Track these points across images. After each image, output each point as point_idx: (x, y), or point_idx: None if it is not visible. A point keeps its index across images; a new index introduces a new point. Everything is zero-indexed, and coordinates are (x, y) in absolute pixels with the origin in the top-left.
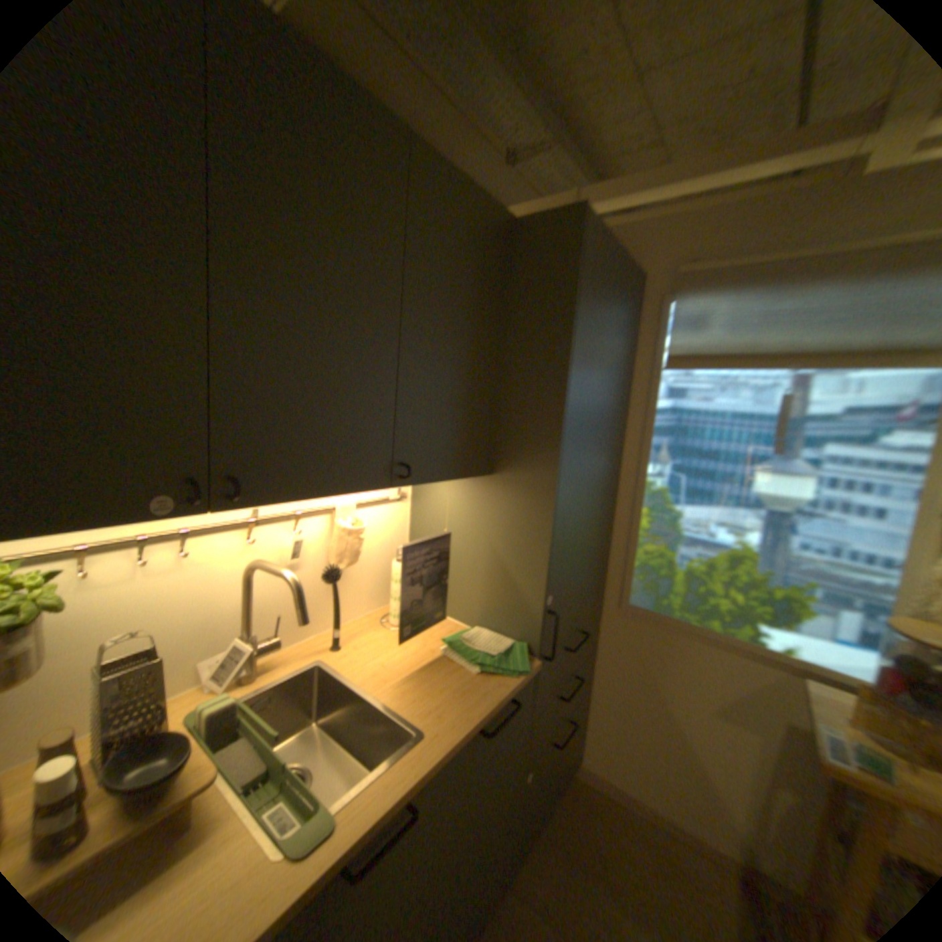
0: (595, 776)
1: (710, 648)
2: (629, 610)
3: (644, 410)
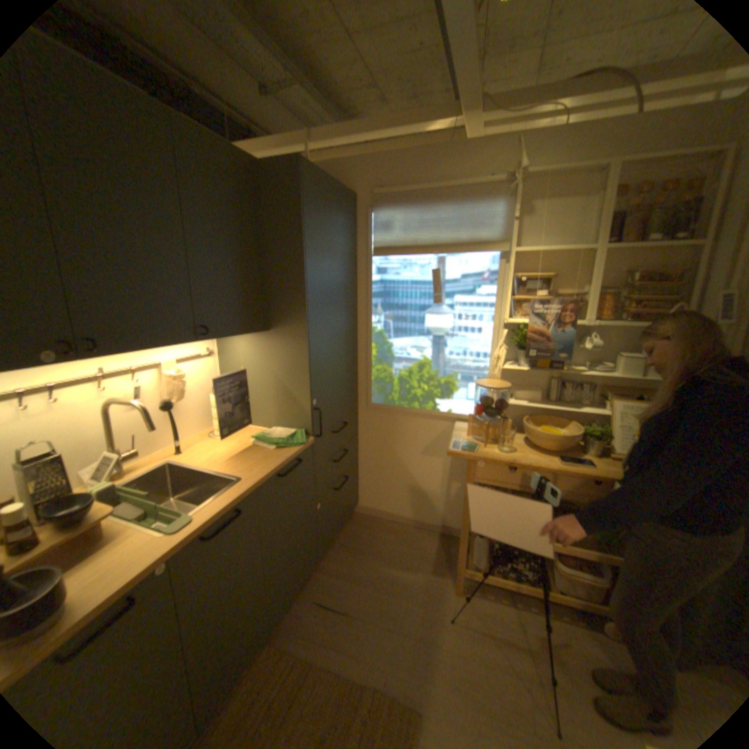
0: (365, 508)
1: (413, 418)
2: (371, 407)
3: (365, 283)
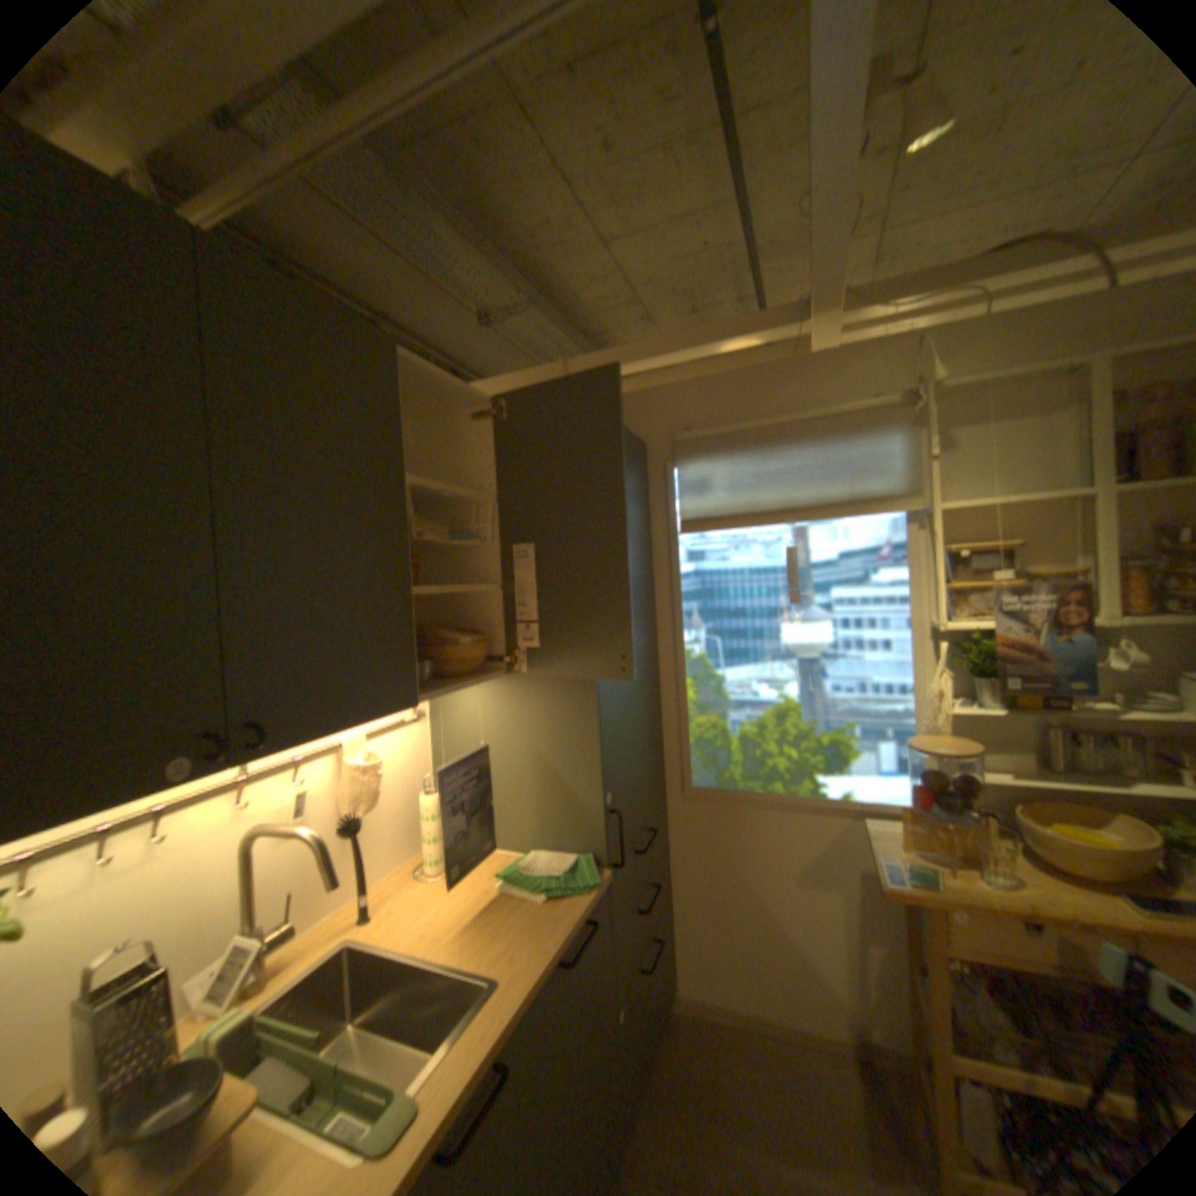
0: (692, 1004)
1: (776, 814)
2: (692, 794)
3: (667, 577)
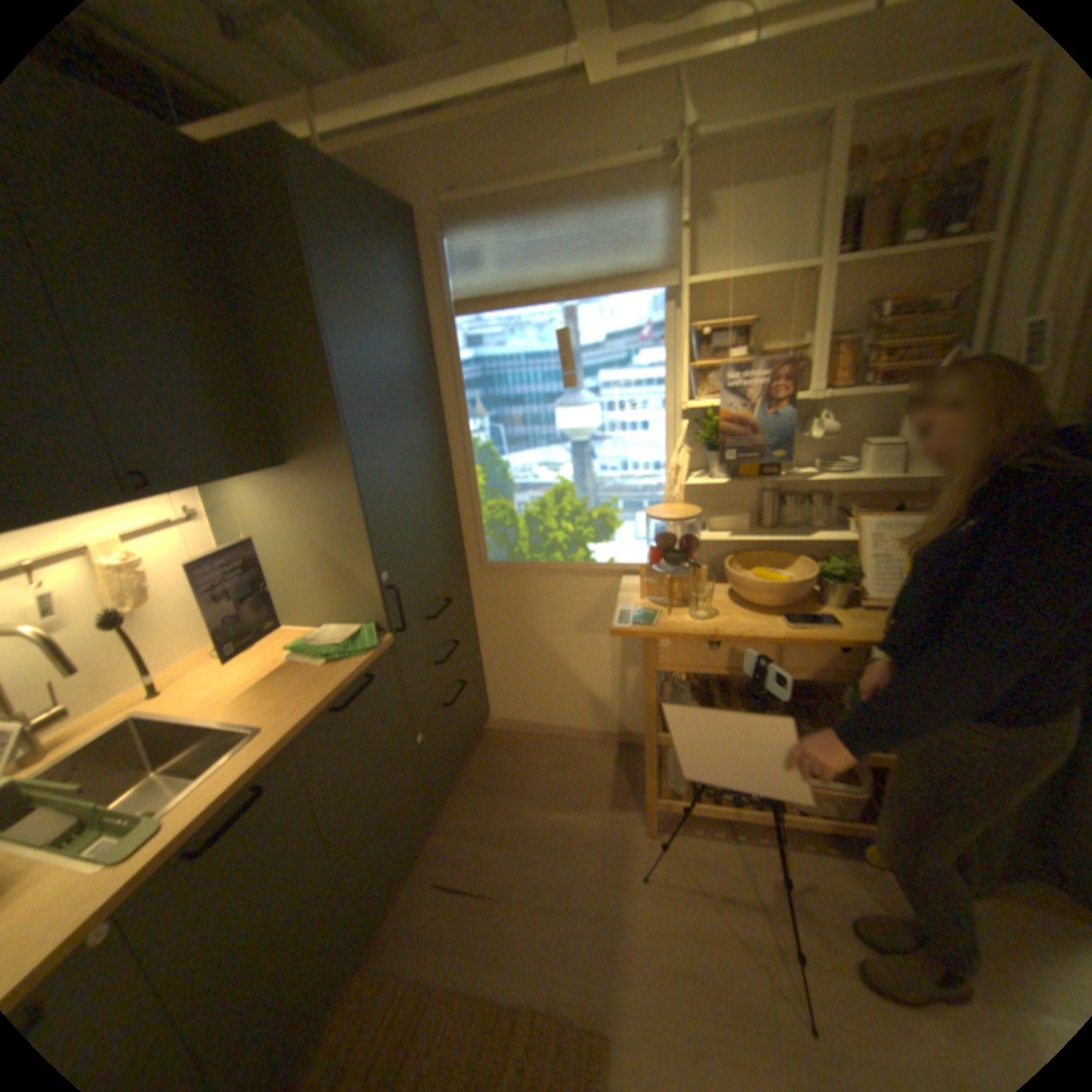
0: (501, 722)
1: (557, 578)
2: (488, 567)
3: (449, 366)
